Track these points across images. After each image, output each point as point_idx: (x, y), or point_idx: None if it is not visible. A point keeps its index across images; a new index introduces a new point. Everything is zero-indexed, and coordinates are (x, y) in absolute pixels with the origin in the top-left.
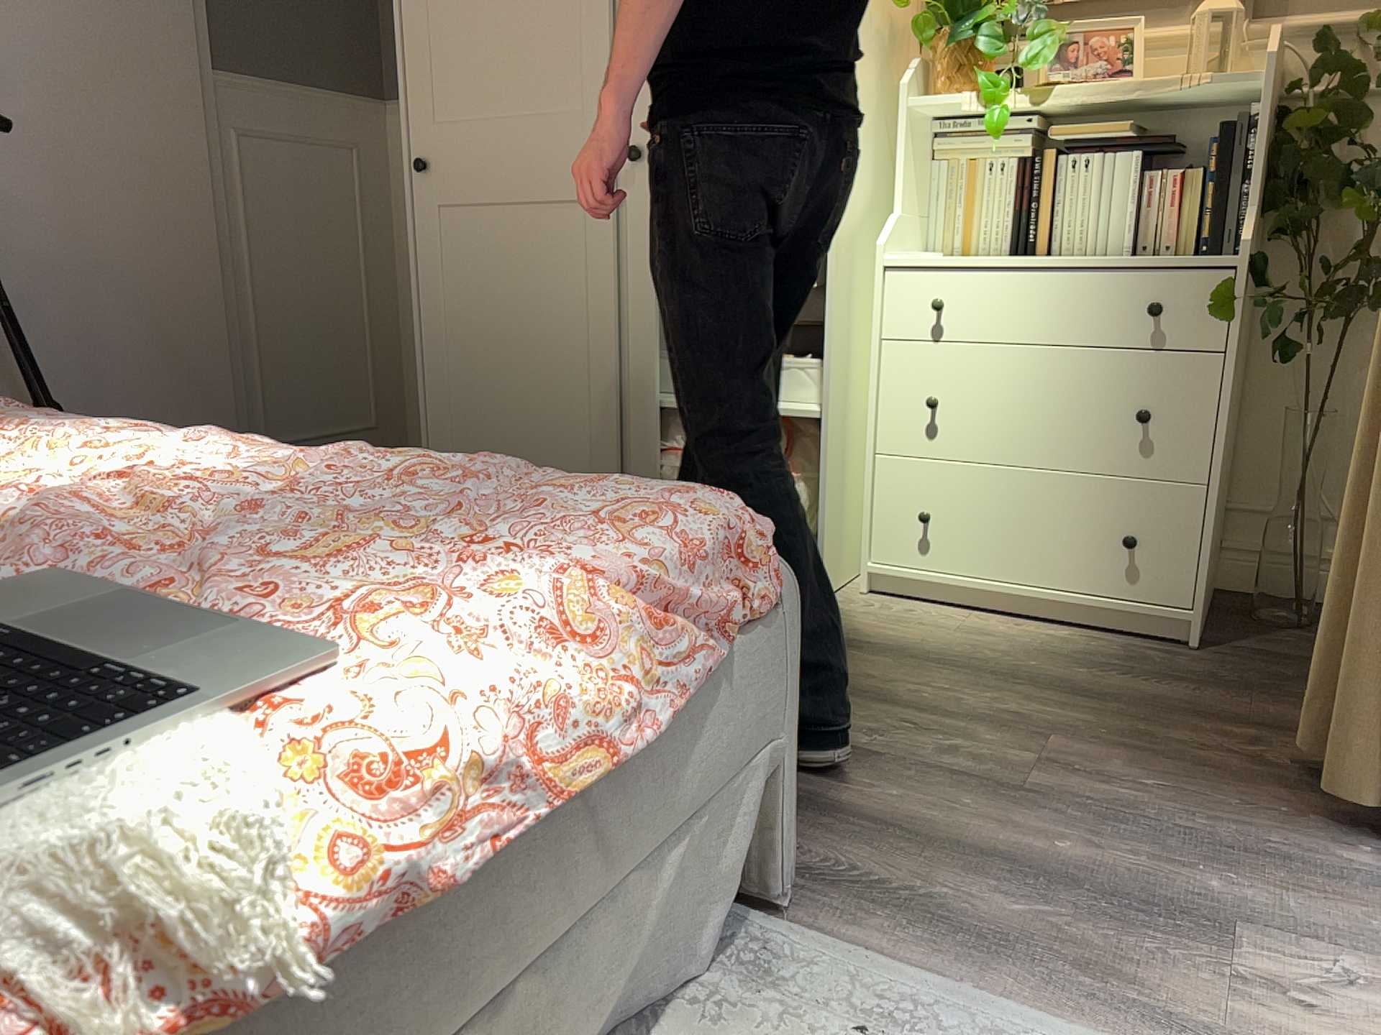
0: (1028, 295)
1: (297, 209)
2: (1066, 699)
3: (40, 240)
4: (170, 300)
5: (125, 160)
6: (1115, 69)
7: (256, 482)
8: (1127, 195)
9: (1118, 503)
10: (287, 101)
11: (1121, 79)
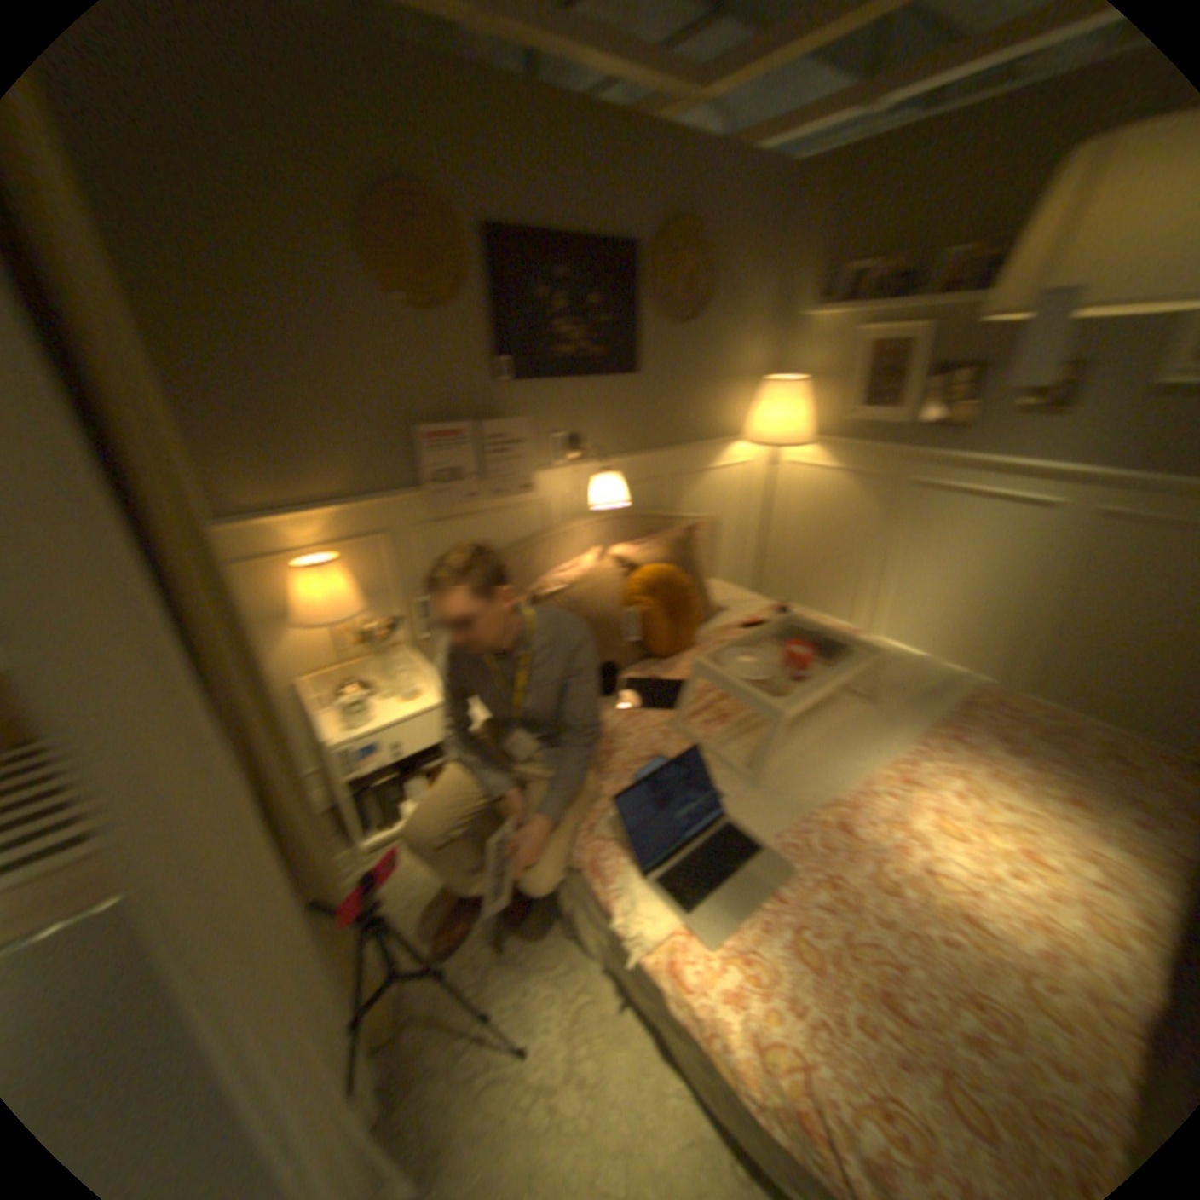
0: None
1: None
2: None
3: None
4: None
5: None
6: None
7: (977, 934)
8: None
9: None
10: None
11: None
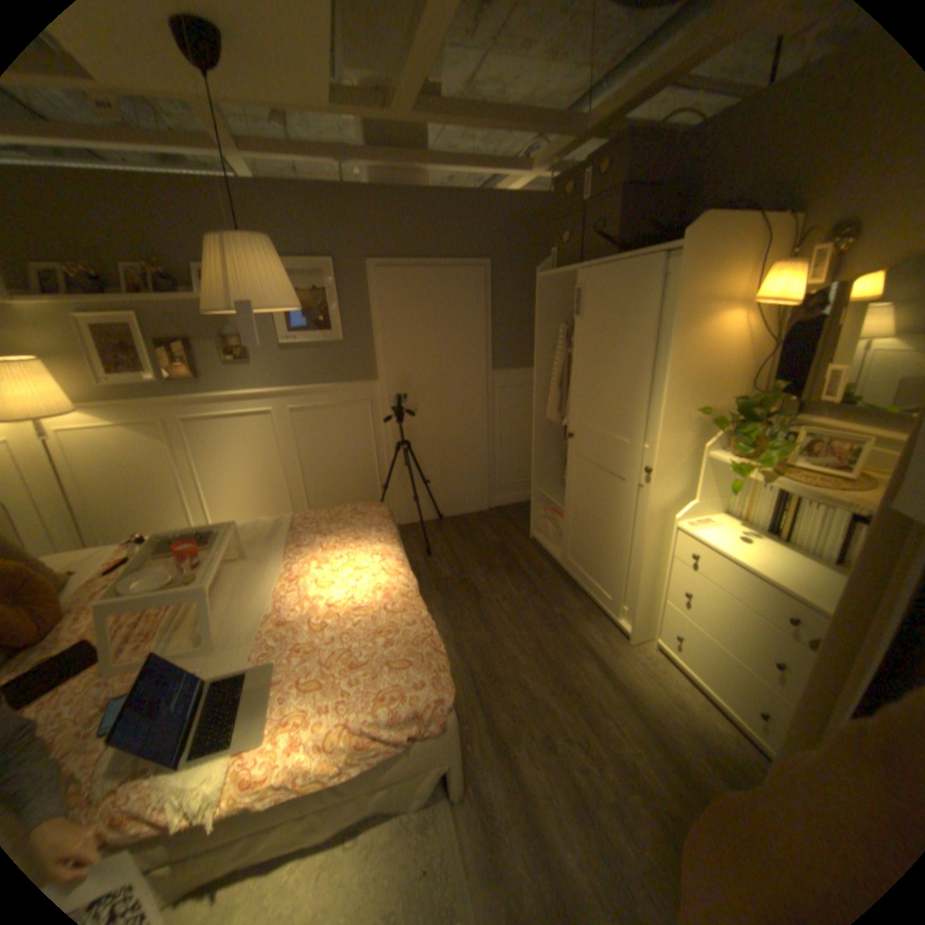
0: (736, 575)
1: (517, 409)
2: (675, 773)
3: (430, 432)
4: (467, 445)
5: (457, 405)
6: (843, 464)
7: (361, 610)
8: (839, 532)
9: (764, 694)
10: (517, 373)
11: (843, 473)
